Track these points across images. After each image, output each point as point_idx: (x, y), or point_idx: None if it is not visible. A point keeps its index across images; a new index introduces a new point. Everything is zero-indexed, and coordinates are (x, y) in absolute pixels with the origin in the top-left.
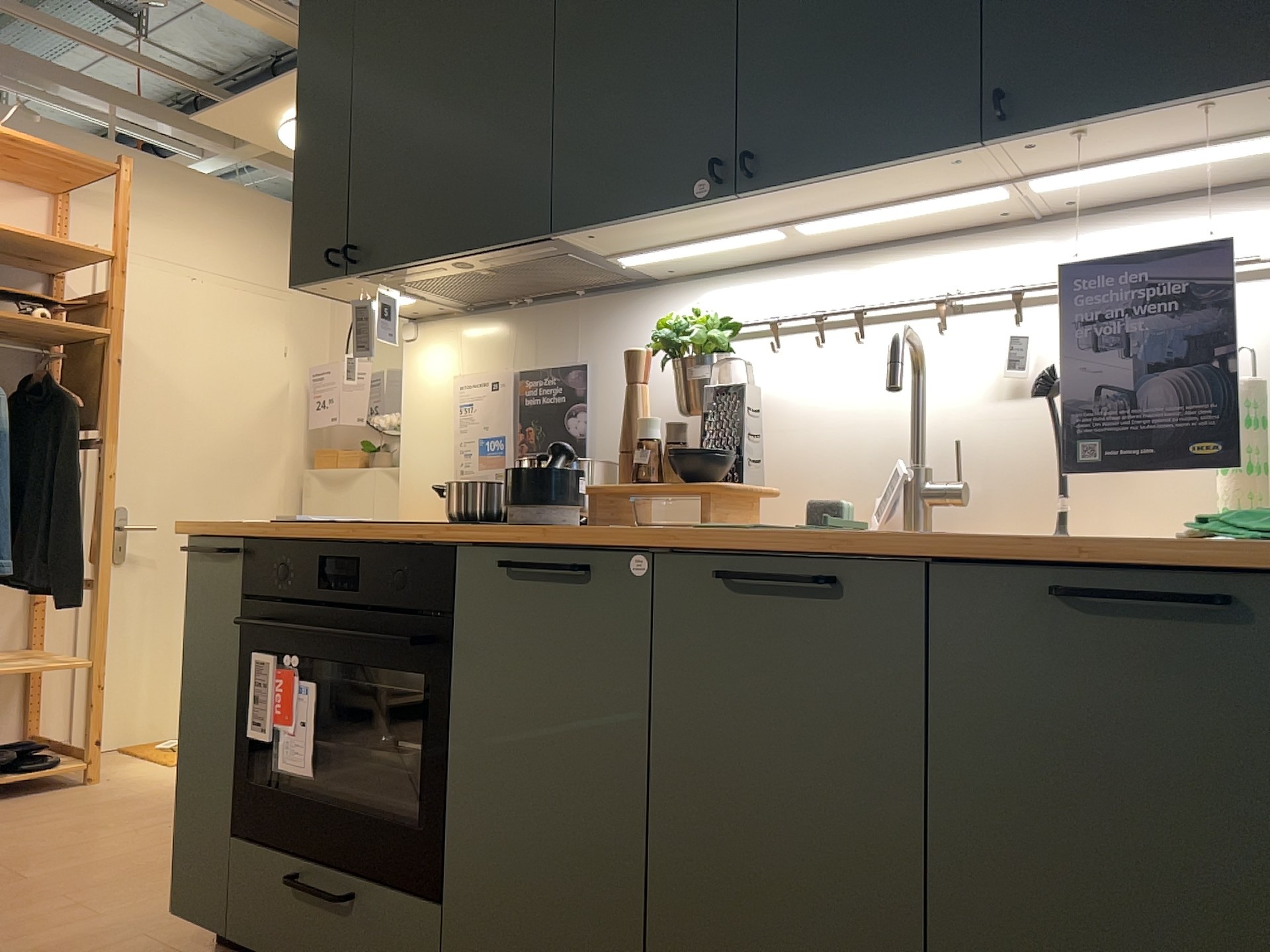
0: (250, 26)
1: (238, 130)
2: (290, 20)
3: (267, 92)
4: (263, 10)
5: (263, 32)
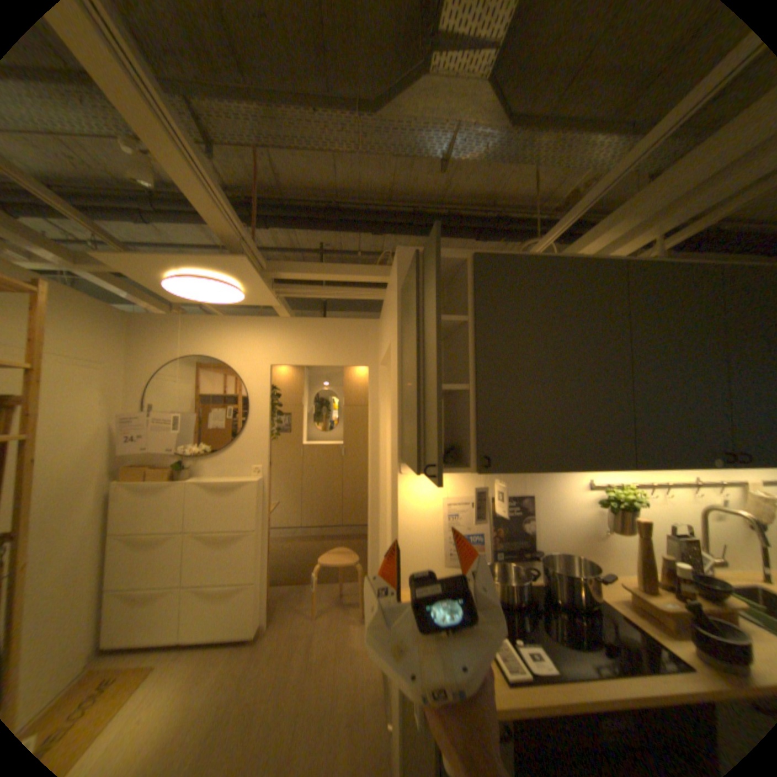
0: (206, 217)
1: (126, 267)
2: (237, 223)
3: (187, 257)
4: (226, 213)
5: (212, 223)
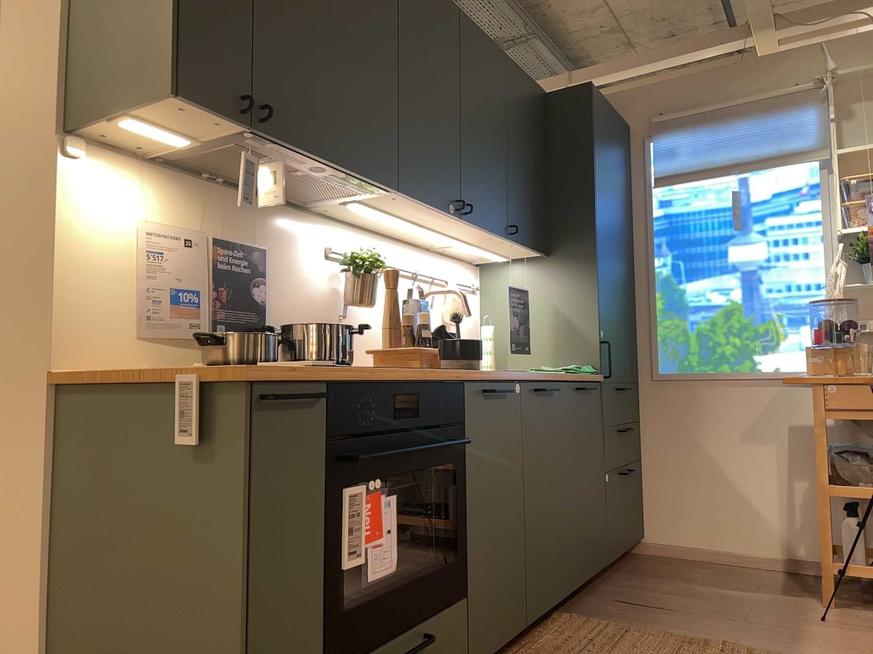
0: None
1: None
2: None
3: None
4: None
5: None
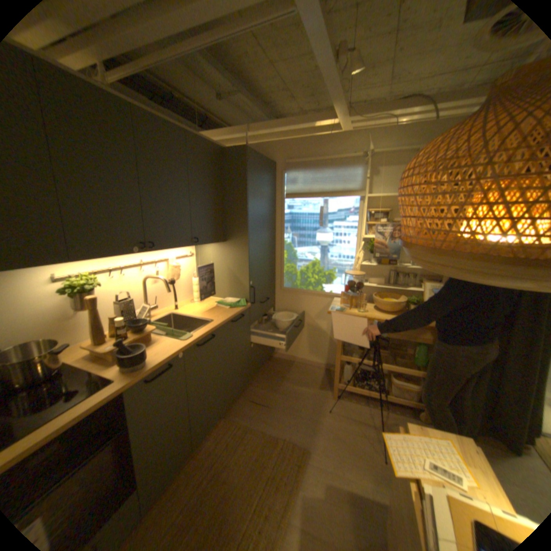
0: None
1: None
2: None
3: None
4: None
5: None
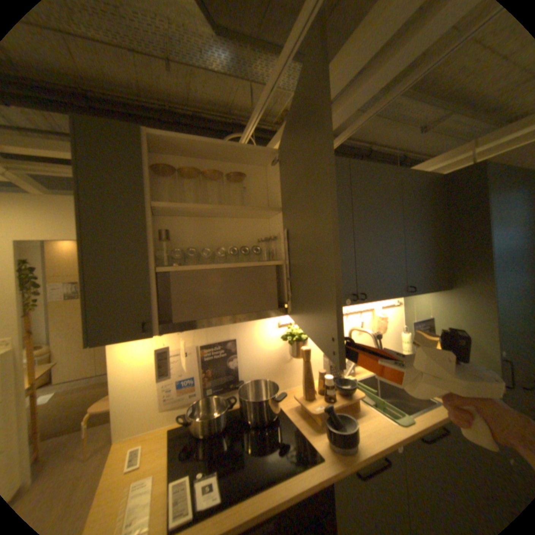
0: None
1: None
2: None
3: None
4: None
5: None
